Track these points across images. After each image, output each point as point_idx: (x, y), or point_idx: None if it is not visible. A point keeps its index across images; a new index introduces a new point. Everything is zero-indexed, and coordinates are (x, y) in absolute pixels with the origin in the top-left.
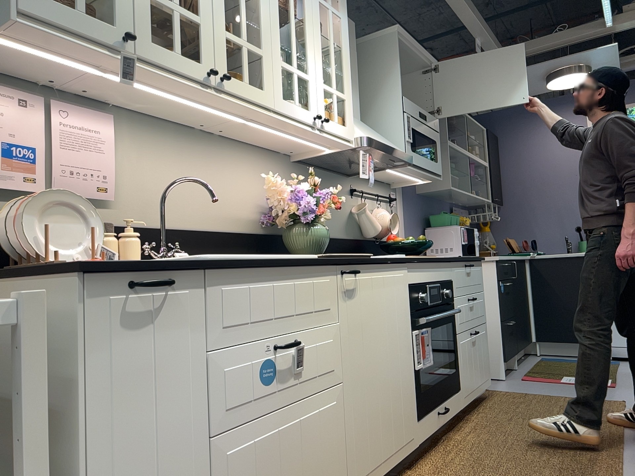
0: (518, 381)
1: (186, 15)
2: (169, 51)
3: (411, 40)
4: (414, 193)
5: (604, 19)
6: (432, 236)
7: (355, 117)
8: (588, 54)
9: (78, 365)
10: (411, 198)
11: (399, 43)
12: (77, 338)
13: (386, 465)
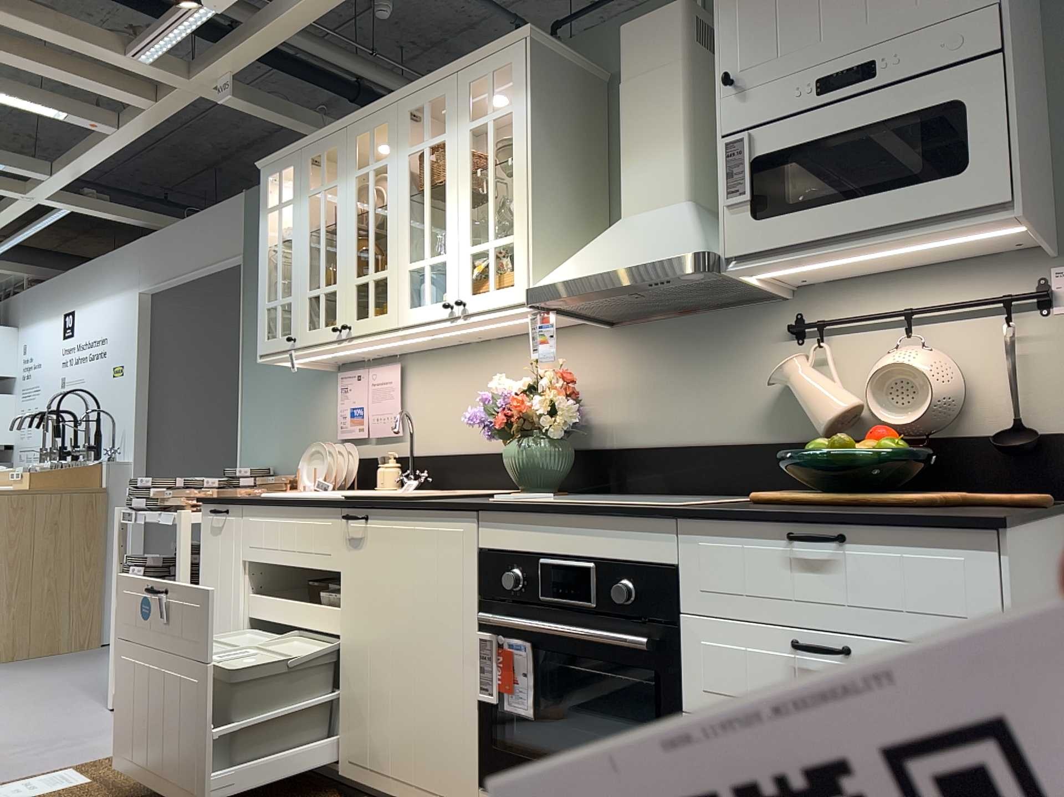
0: None
1: (327, 290)
2: (316, 330)
3: None
4: None
5: None
6: None
7: (656, 208)
8: None
9: (201, 547)
10: None
11: None
12: (202, 534)
13: (397, 788)
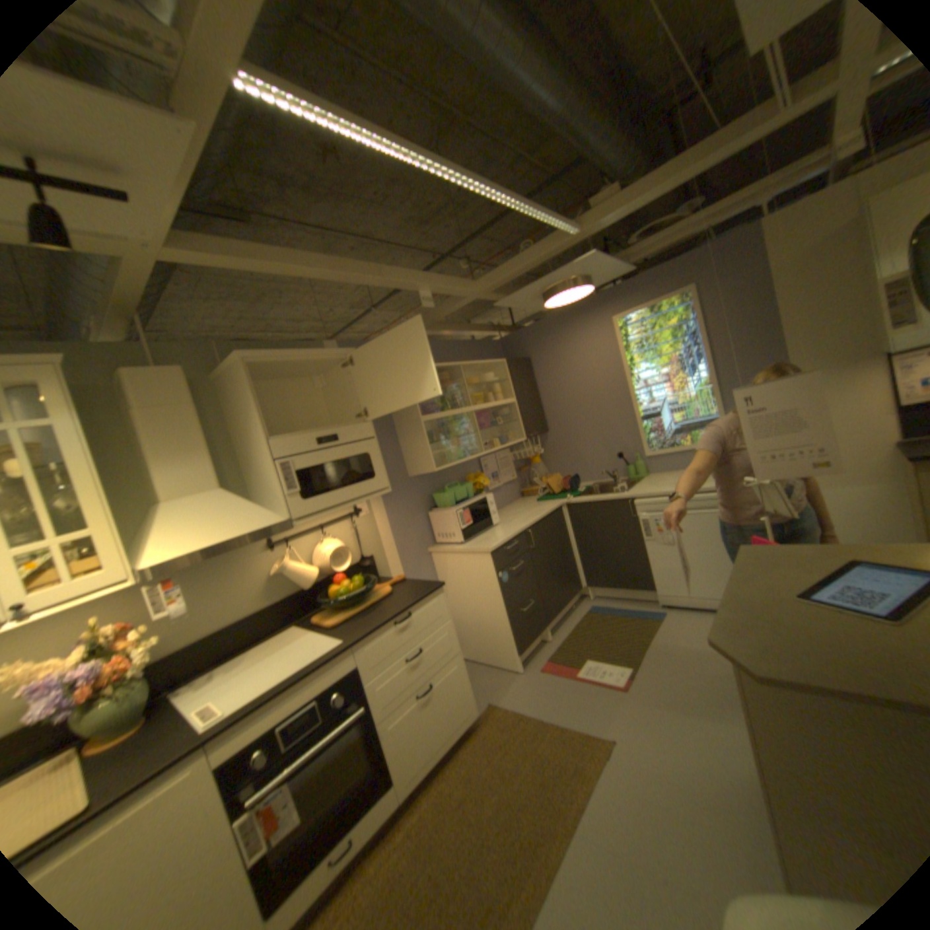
0: (533, 679)
1: None
2: None
3: (276, 354)
4: (402, 481)
5: (559, 229)
6: (435, 519)
7: (198, 495)
8: (568, 268)
9: None
10: (396, 490)
11: (244, 374)
12: None
13: None
